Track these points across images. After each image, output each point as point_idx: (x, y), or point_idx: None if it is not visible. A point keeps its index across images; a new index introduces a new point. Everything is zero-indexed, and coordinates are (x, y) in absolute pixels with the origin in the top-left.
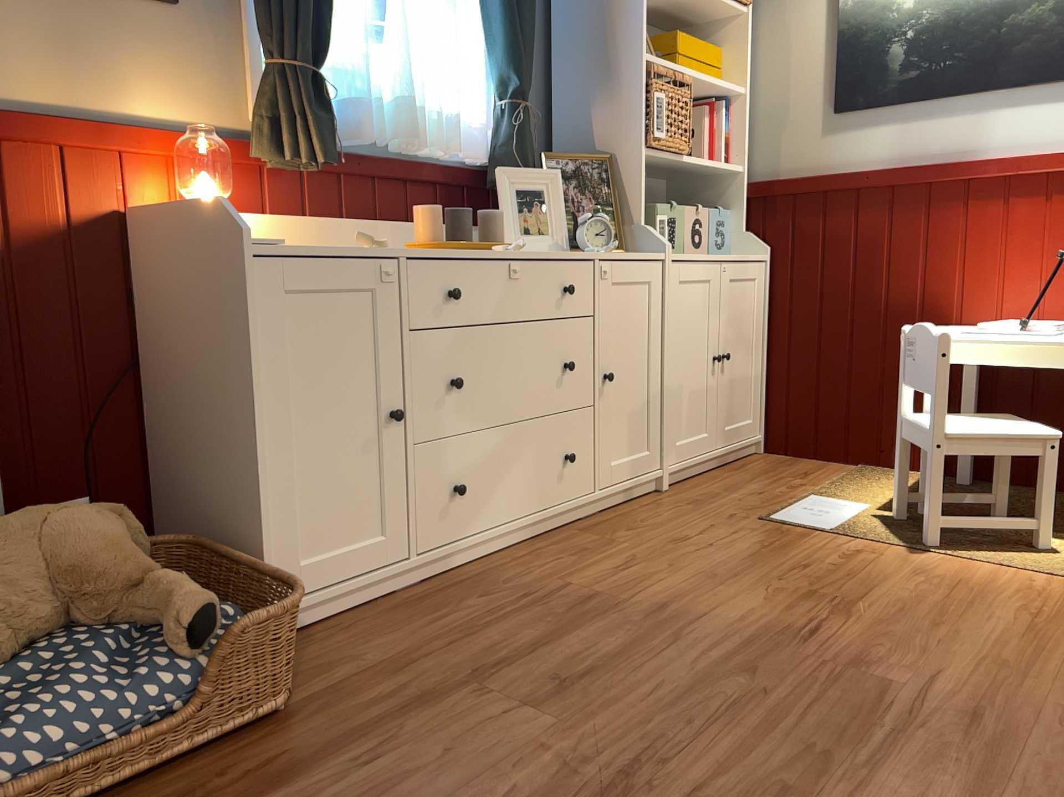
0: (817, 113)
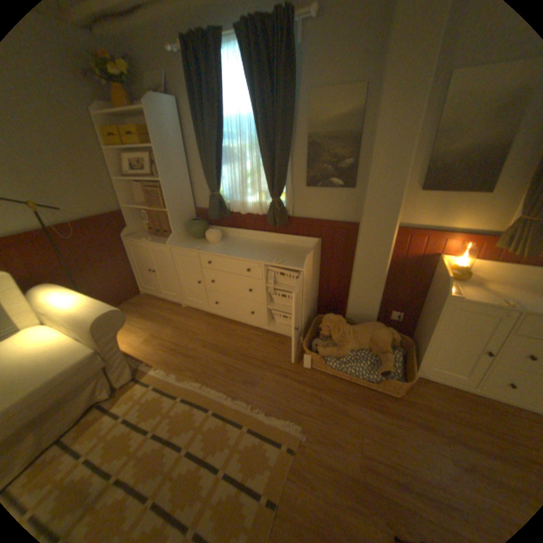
0: None
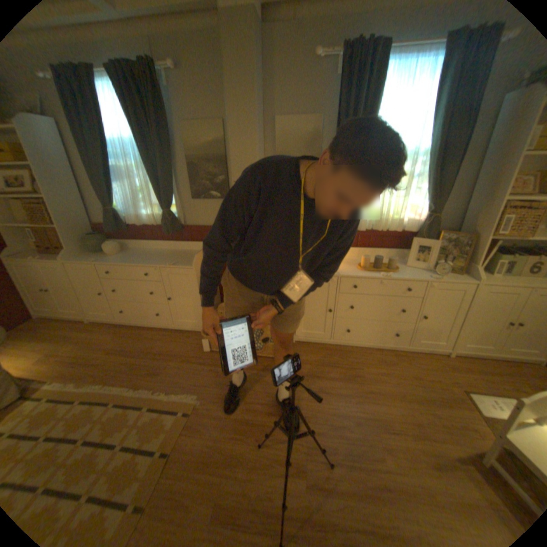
0: None
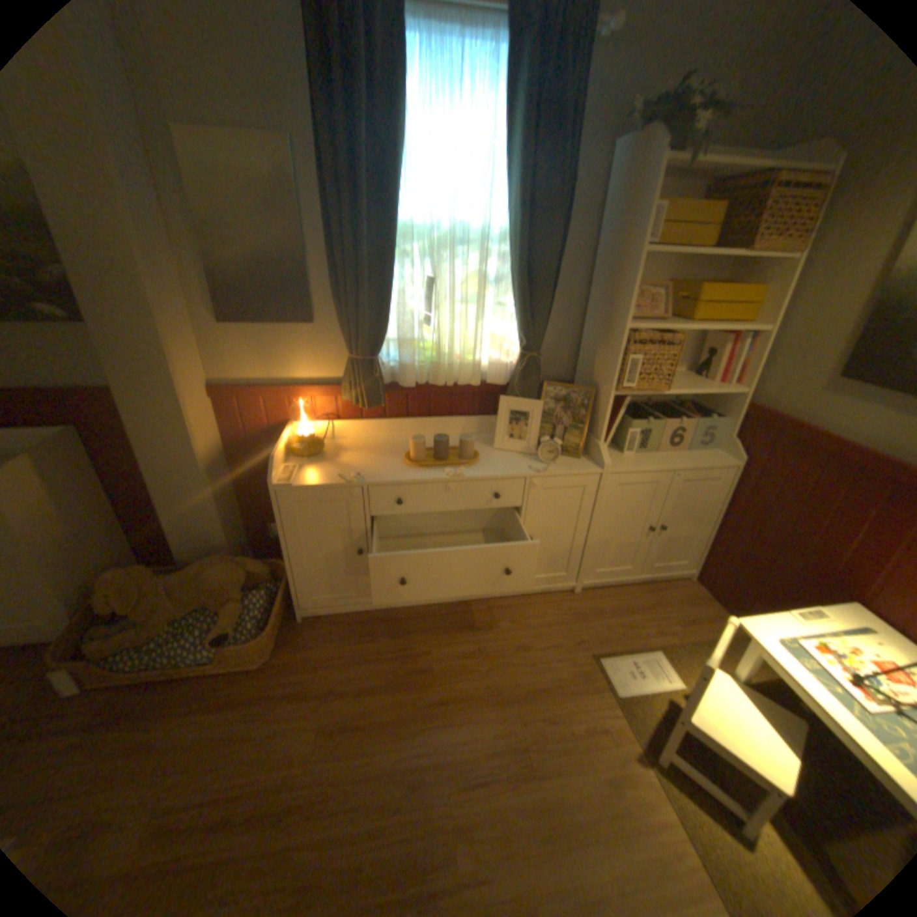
0: (830, 369)
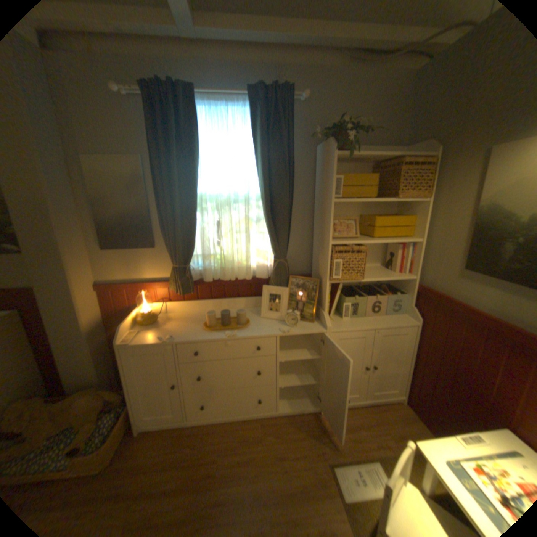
0: (459, 264)
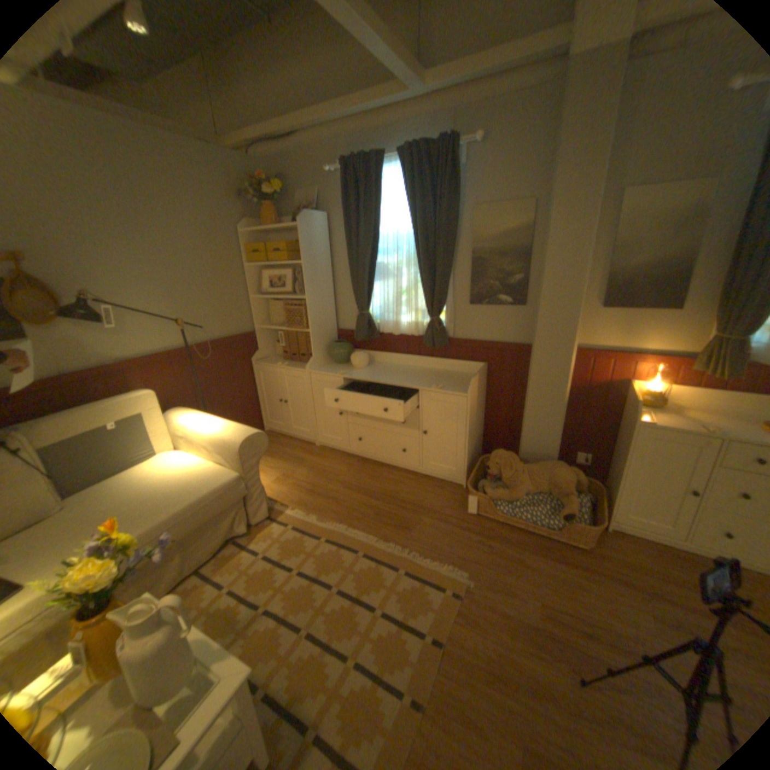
0: None
